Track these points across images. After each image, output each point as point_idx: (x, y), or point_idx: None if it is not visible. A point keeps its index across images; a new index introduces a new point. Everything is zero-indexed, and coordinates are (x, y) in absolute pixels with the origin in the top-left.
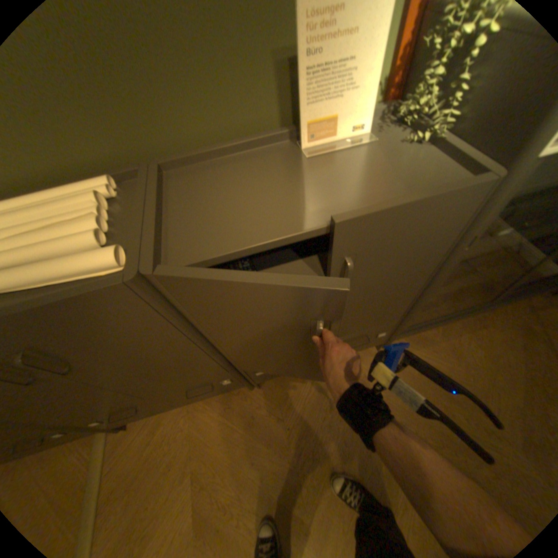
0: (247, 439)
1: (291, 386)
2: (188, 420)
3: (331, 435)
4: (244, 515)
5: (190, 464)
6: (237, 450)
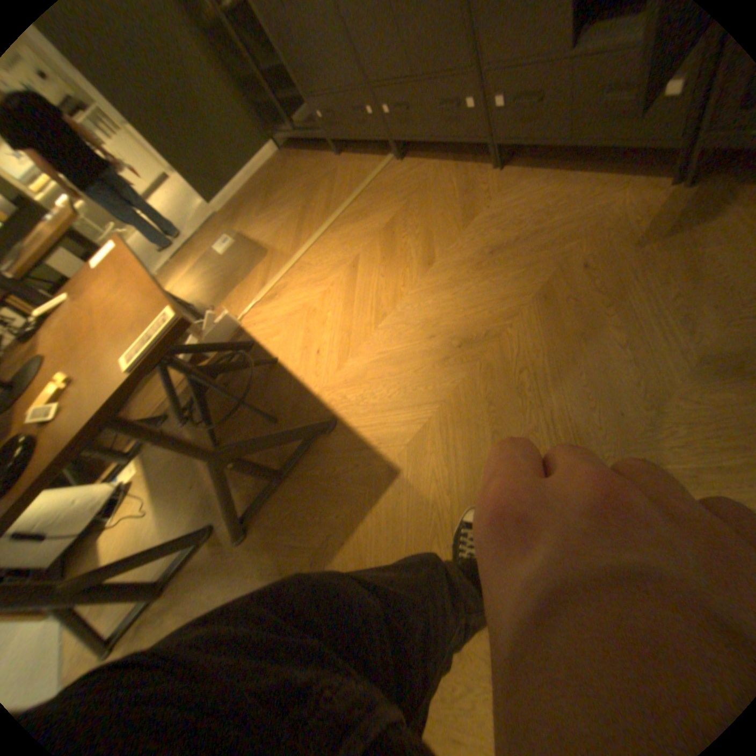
0: (457, 199)
1: (529, 180)
2: (436, 171)
3: (515, 229)
4: (412, 236)
5: (414, 195)
6: (444, 203)
